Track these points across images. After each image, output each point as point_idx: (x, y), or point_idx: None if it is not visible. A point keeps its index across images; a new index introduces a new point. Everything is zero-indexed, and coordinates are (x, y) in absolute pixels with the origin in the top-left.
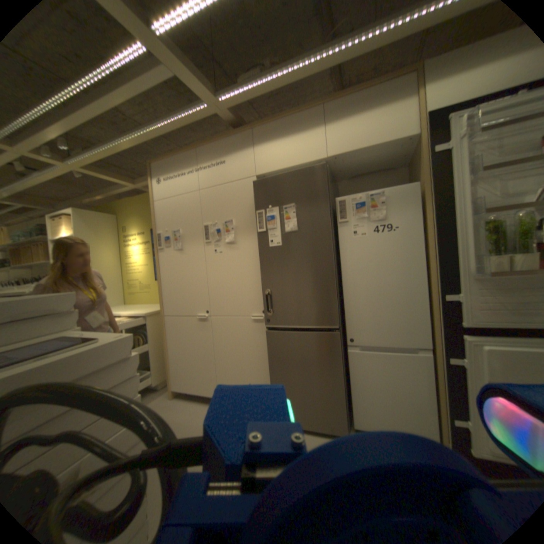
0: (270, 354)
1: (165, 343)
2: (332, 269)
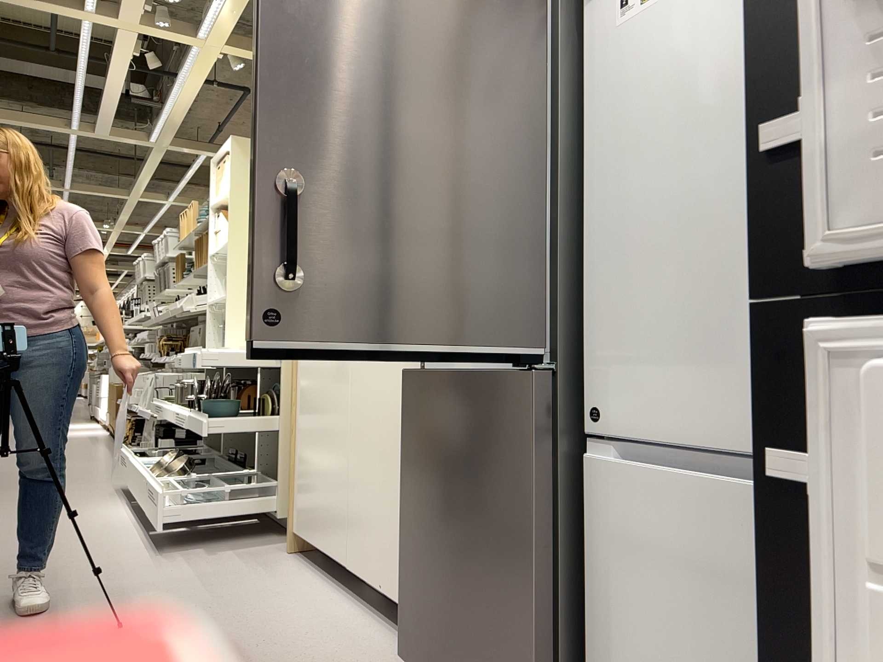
0: (406, 446)
1: (293, 414)
2: (533, 150)
